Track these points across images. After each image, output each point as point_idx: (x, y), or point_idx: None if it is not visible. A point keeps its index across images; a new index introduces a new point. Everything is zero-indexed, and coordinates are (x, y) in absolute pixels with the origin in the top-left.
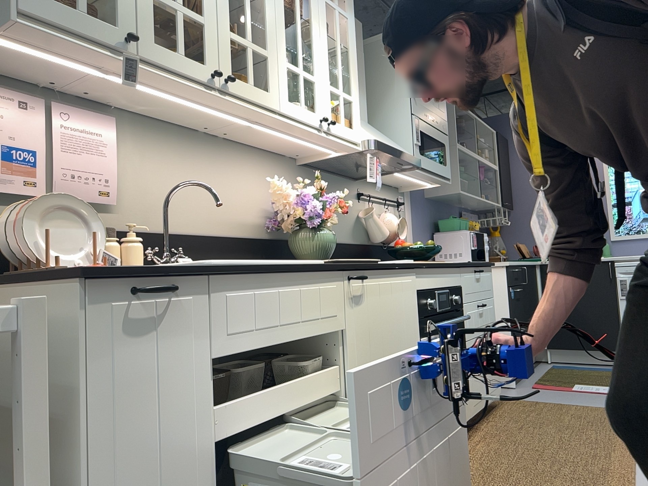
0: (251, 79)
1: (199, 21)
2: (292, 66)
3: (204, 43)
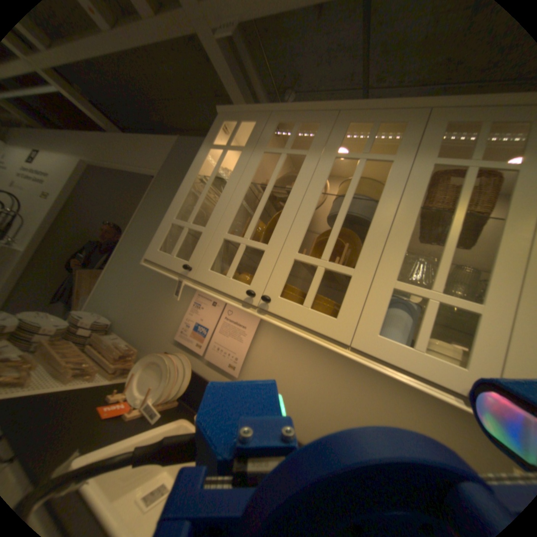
0: (311, 301)
1: (263, 249)
2: (411, 286)
3: (261, 266)
